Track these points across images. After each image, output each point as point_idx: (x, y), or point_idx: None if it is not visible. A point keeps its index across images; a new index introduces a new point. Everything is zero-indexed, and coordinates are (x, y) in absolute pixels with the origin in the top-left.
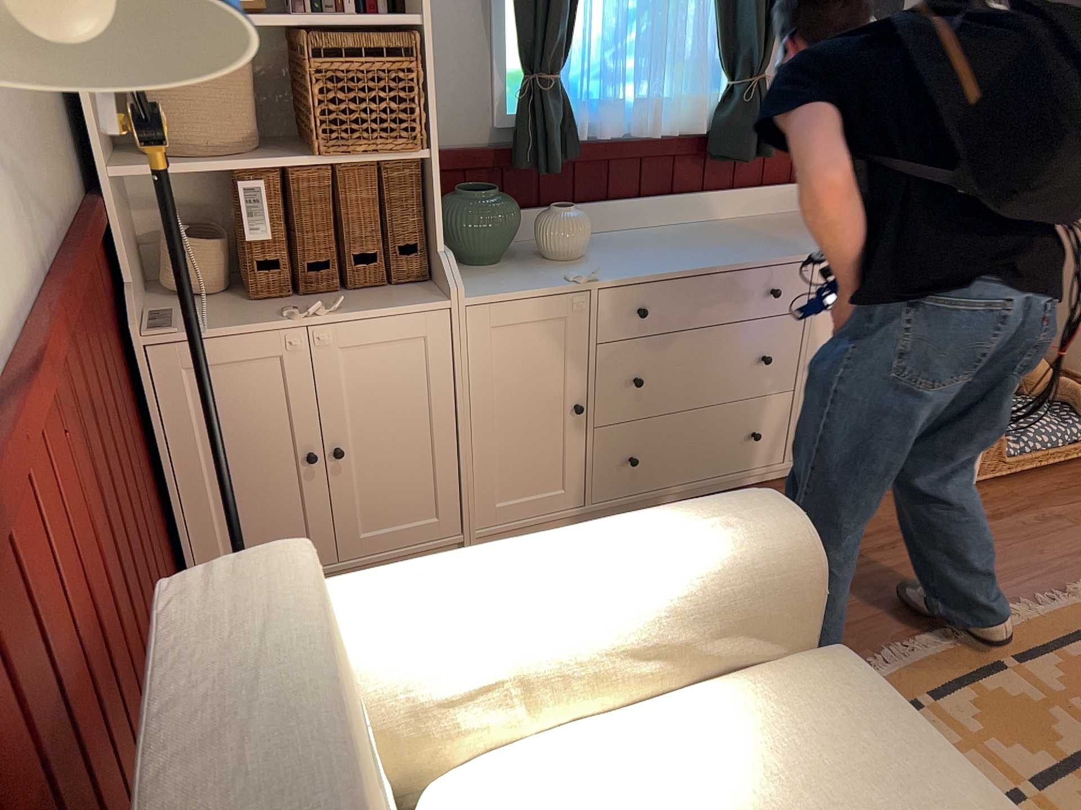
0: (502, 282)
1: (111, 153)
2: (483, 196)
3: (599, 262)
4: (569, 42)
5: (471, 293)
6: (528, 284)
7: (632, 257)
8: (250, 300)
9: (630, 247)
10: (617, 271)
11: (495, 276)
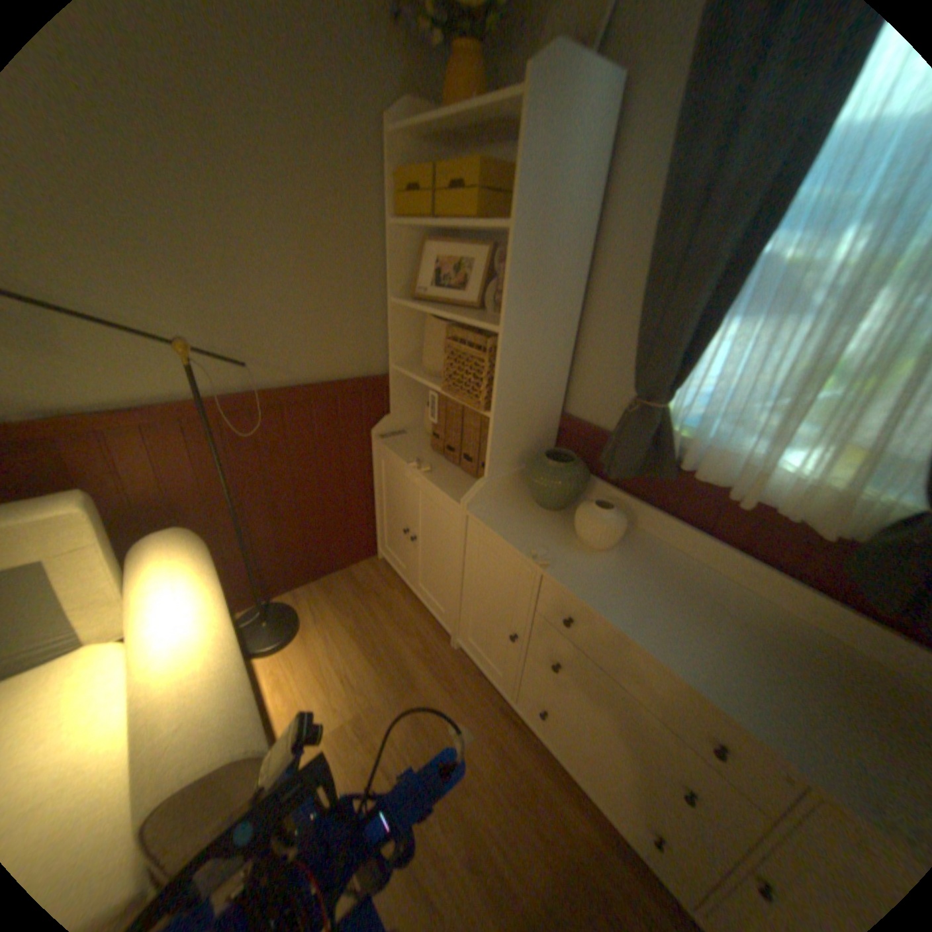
0: (513, 520)
1: (413, 358)
2: (548, 462)
3: (597, 563)
4: (682, 378)
5: (482, 511)
6: (514, 533)
7: (628, 582)
8: (431, 447)
9: (661, 577)
10: (578, 577)
11: (523, 515)
